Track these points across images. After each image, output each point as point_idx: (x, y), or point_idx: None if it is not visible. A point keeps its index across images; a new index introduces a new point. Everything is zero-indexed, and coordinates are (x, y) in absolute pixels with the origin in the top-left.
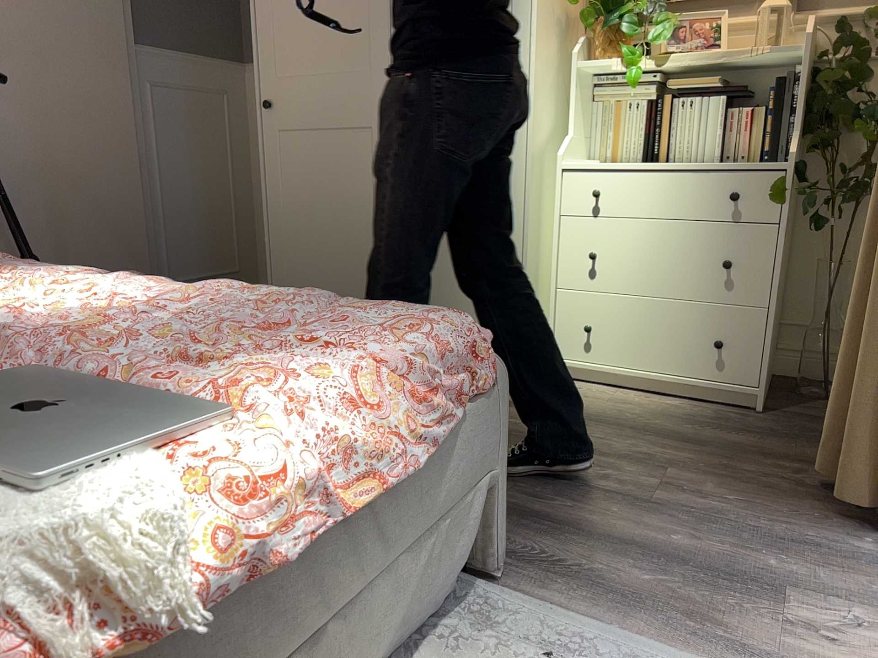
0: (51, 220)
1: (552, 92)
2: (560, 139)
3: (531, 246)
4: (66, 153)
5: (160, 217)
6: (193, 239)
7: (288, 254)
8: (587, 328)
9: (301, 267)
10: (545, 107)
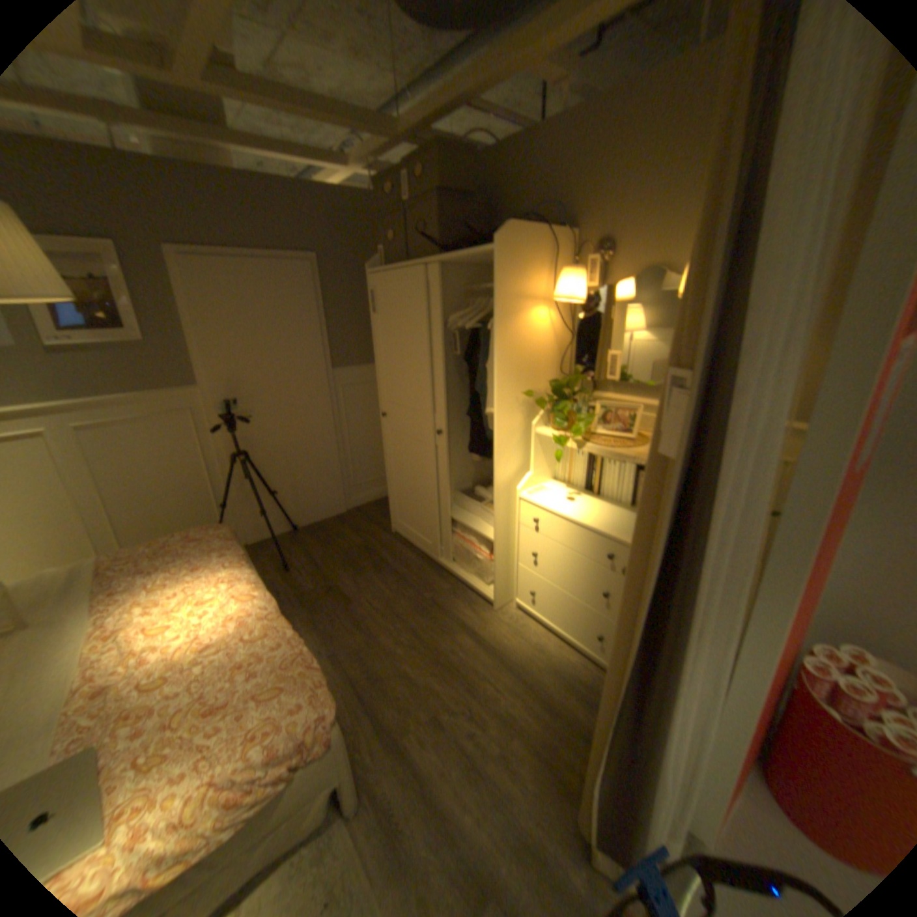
0: (285, 468)
1: (518, 447)
2: (530, 468)
3: (499, 539)
4: (292, 435)
5: (347, 454)
6: (366, 462)
7: (396, 493)
8: (530, 593)
9: (401, 502)
10: (511, 458)
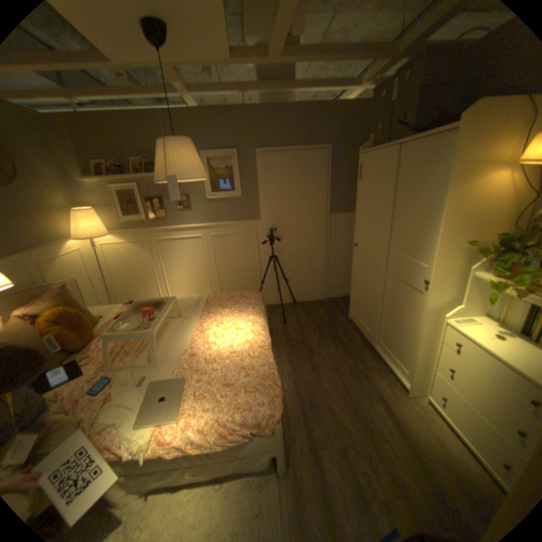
0: (296, 268)
1: (455, 284)
2: (465, 302)
3: (423, 349)
4: (302, 250)
5: (331, 266)
6: (342, 273)
7: (356, 296)
8: (444, 398)
9: (358, 302)
10: (446, 291)
